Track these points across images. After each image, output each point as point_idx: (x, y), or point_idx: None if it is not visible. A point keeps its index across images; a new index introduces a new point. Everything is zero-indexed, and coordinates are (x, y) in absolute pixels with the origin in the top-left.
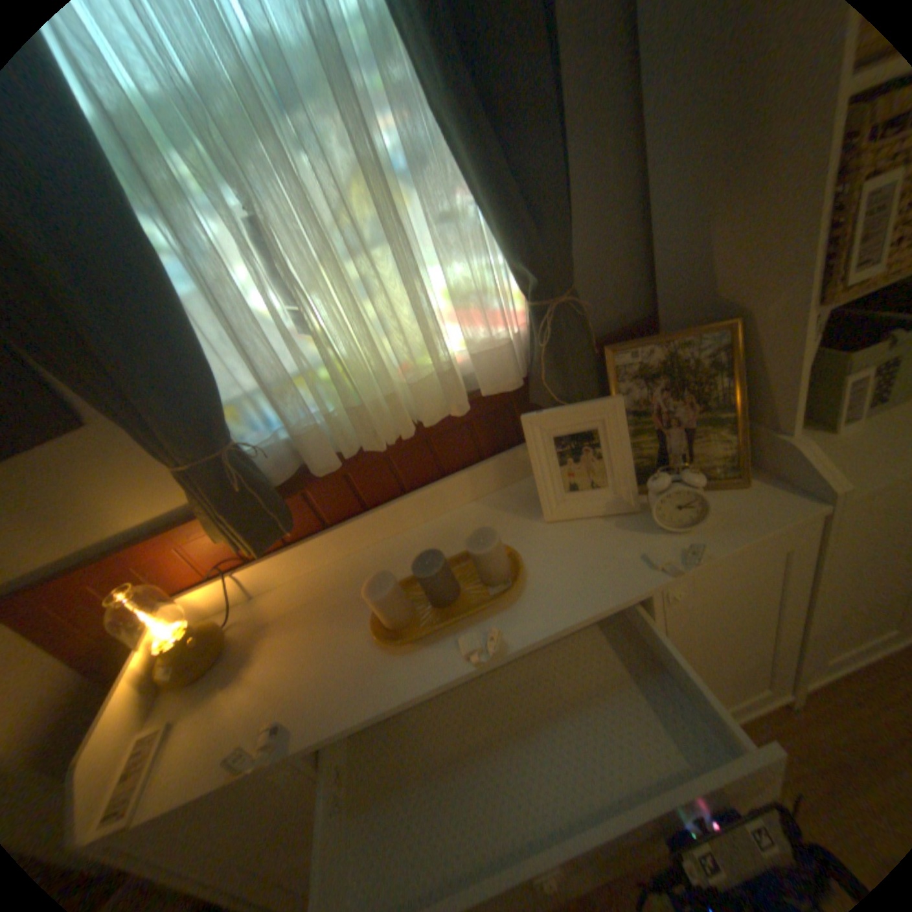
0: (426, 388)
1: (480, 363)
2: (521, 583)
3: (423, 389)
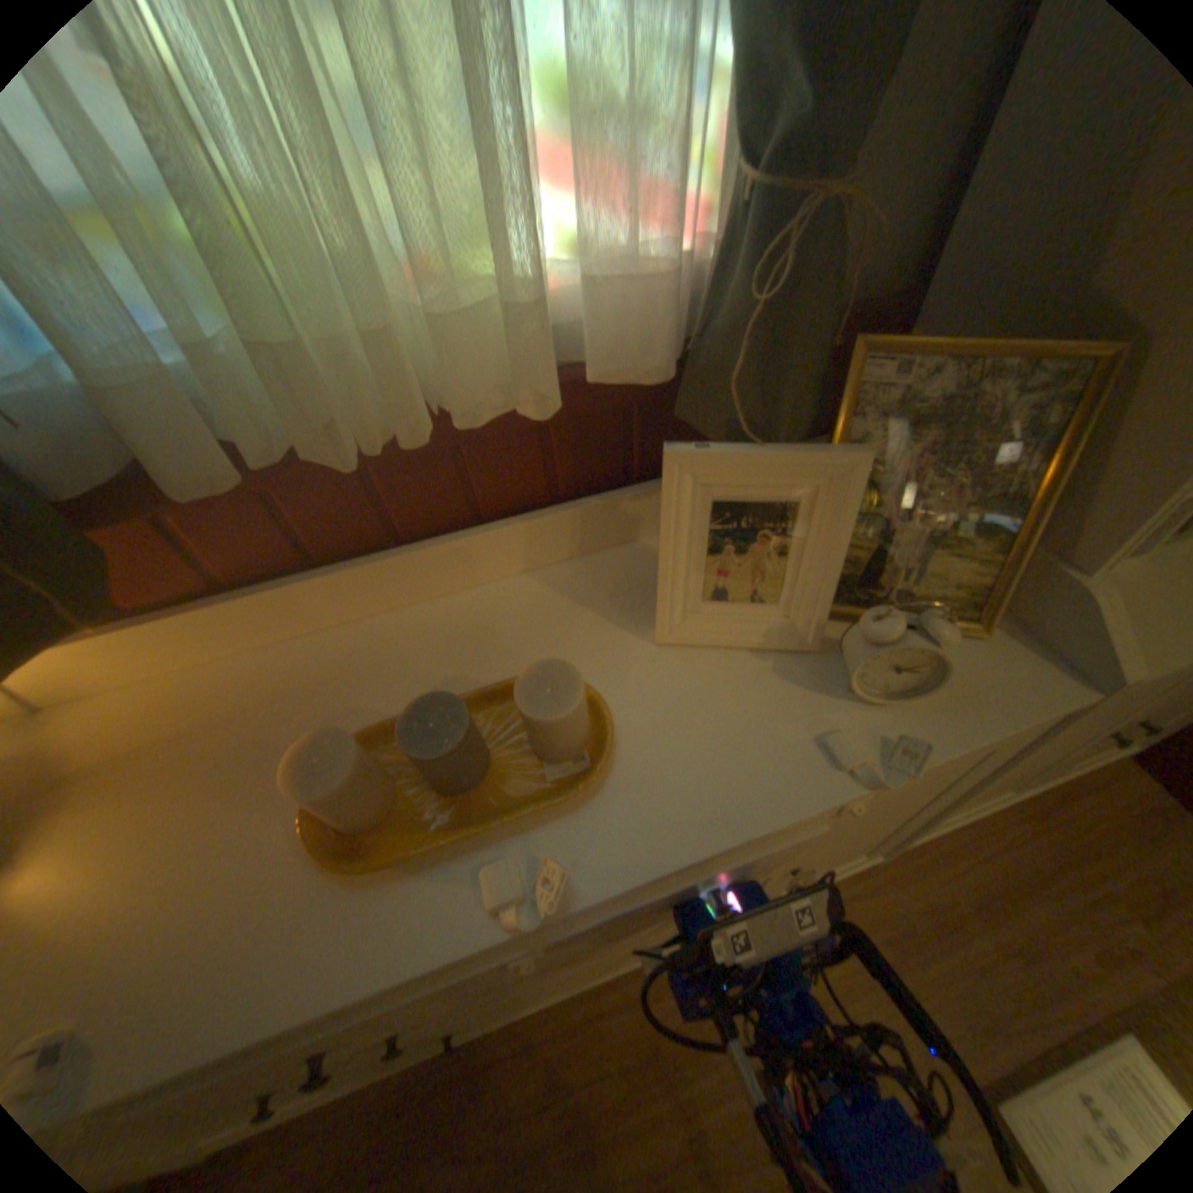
0: (470, 333)
1: (597, 304)
2: (609, 767)
3: (462, 335)
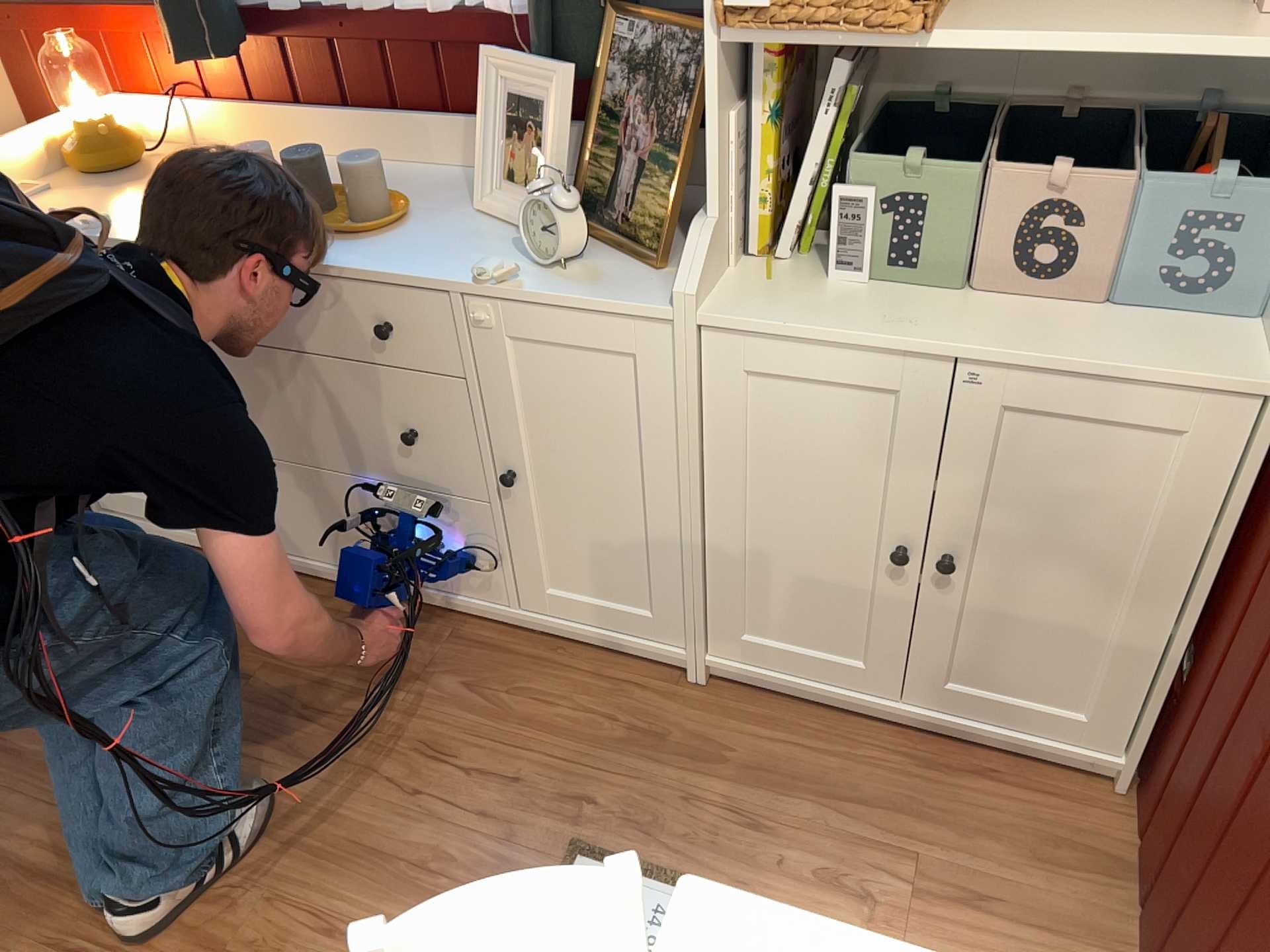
0: None
1: None
2: (376, 233)
3: None
